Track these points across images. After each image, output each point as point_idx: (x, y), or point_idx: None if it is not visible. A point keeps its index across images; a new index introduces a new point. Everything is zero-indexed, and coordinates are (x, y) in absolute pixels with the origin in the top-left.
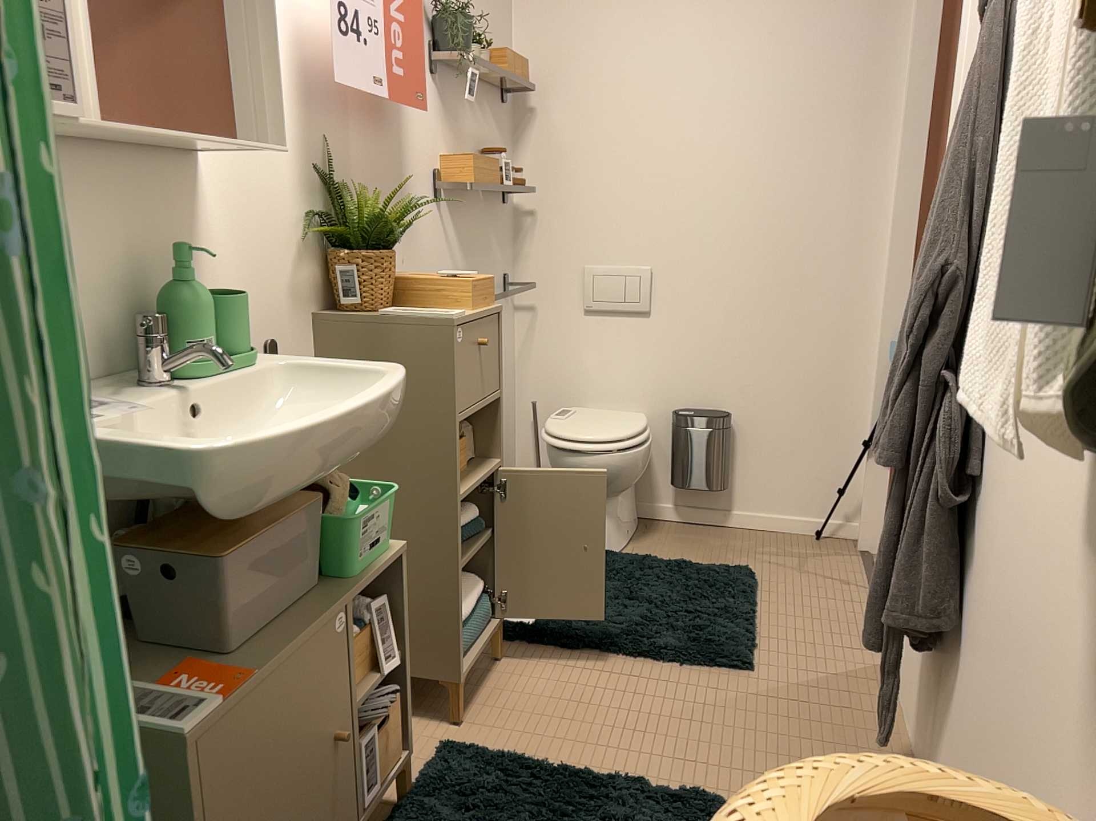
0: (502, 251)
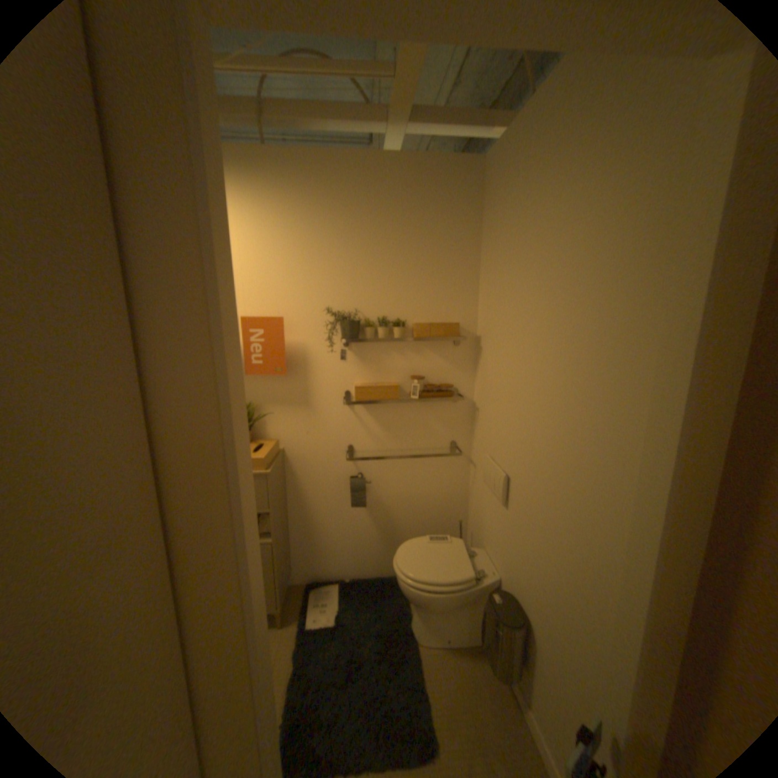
0: (445, 425)
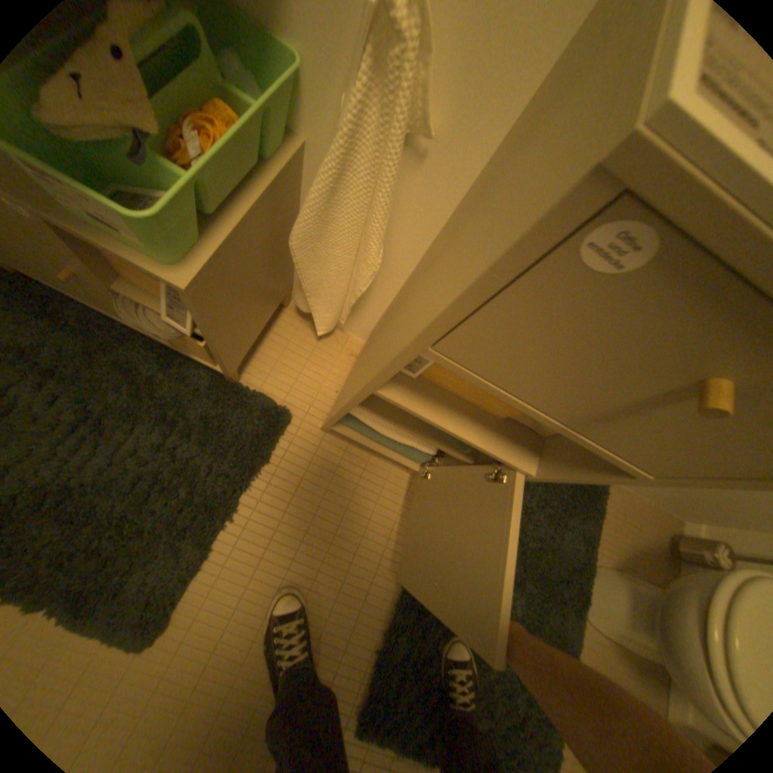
0: None
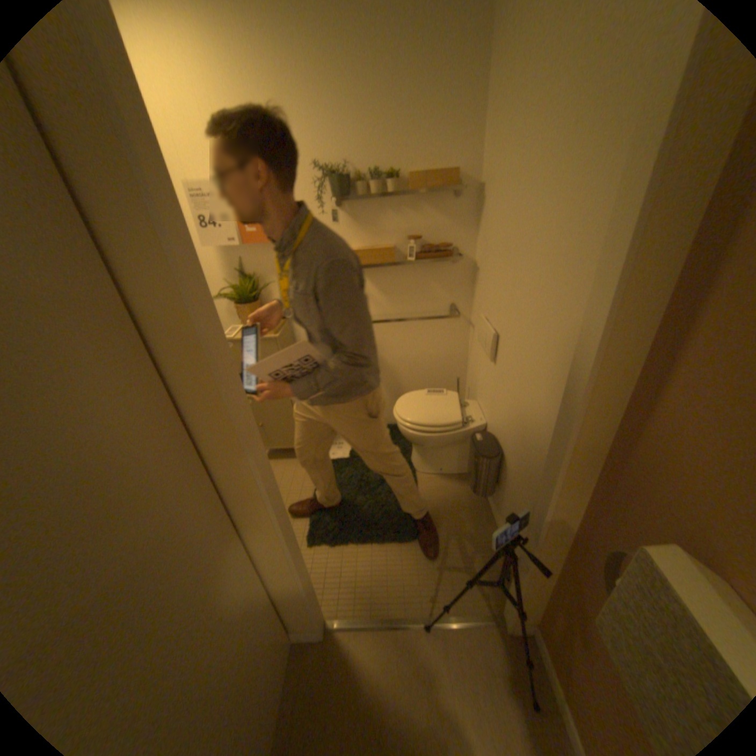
0: (445, 287)
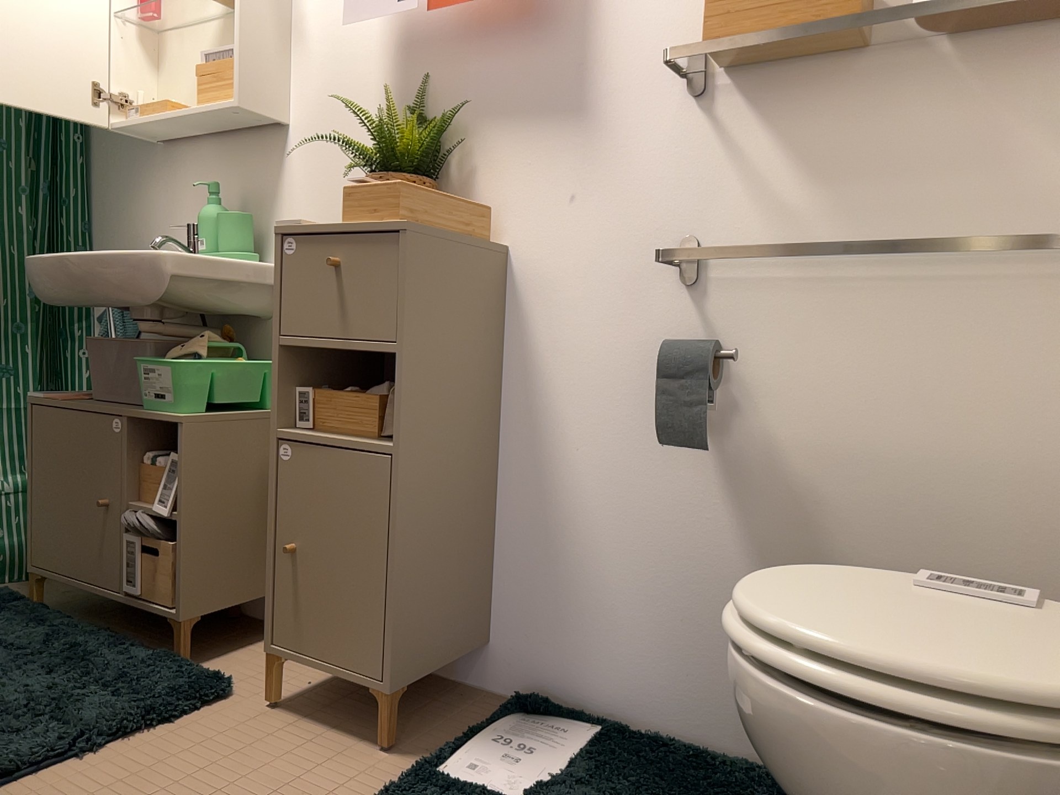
0: None
